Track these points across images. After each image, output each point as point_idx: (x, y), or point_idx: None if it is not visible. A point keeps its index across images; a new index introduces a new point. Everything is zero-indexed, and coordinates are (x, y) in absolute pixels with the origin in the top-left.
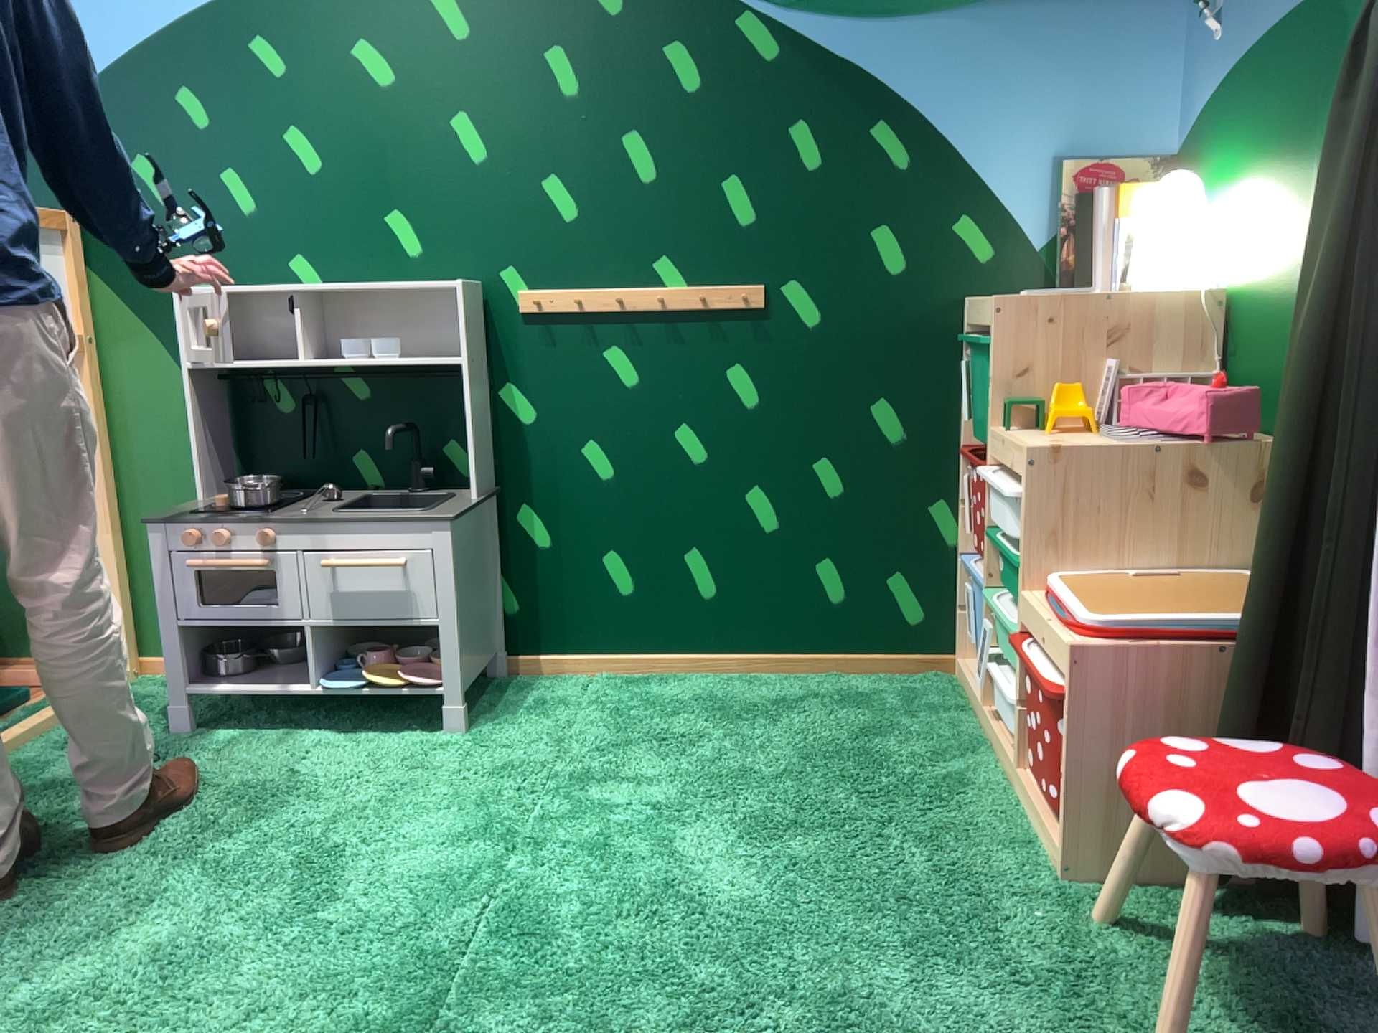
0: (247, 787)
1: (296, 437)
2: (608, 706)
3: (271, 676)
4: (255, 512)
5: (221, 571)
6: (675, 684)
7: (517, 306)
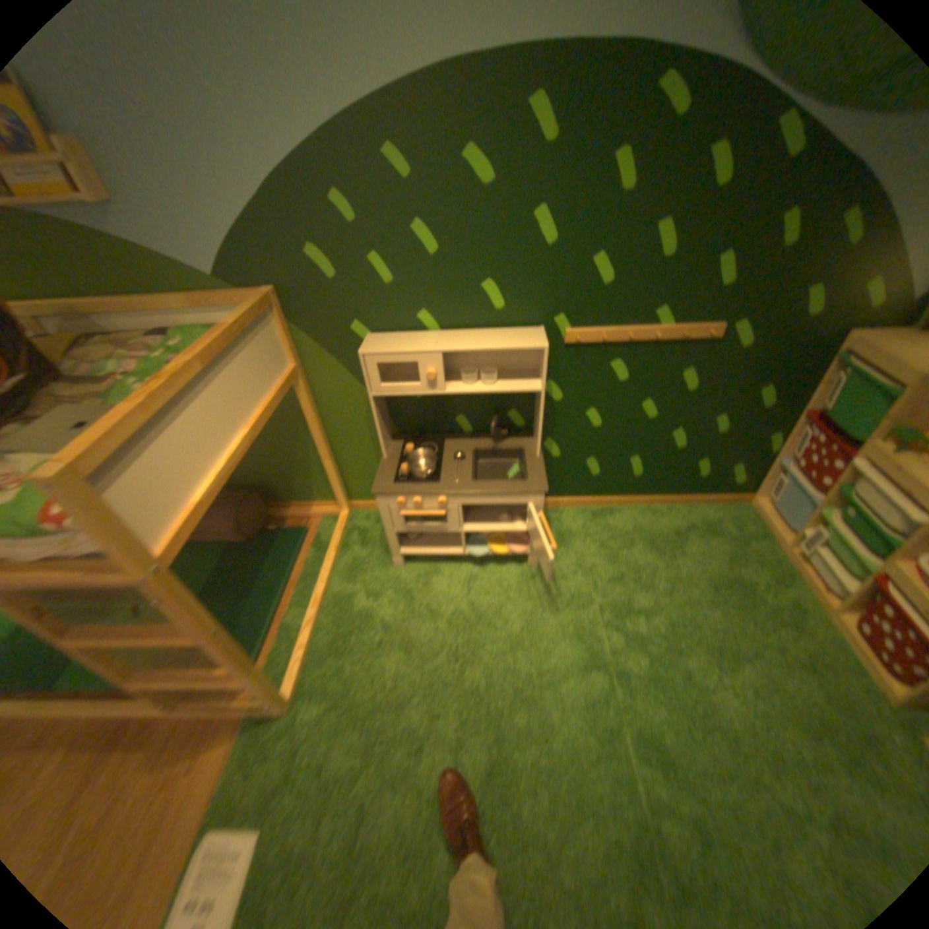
0: (454, 618)
1: (424, 411)
2: (594, 538)
3: (435, 539)
4: (428, 481)
5: (419, 517)
6: (617, 516)
7: (562, 341)
